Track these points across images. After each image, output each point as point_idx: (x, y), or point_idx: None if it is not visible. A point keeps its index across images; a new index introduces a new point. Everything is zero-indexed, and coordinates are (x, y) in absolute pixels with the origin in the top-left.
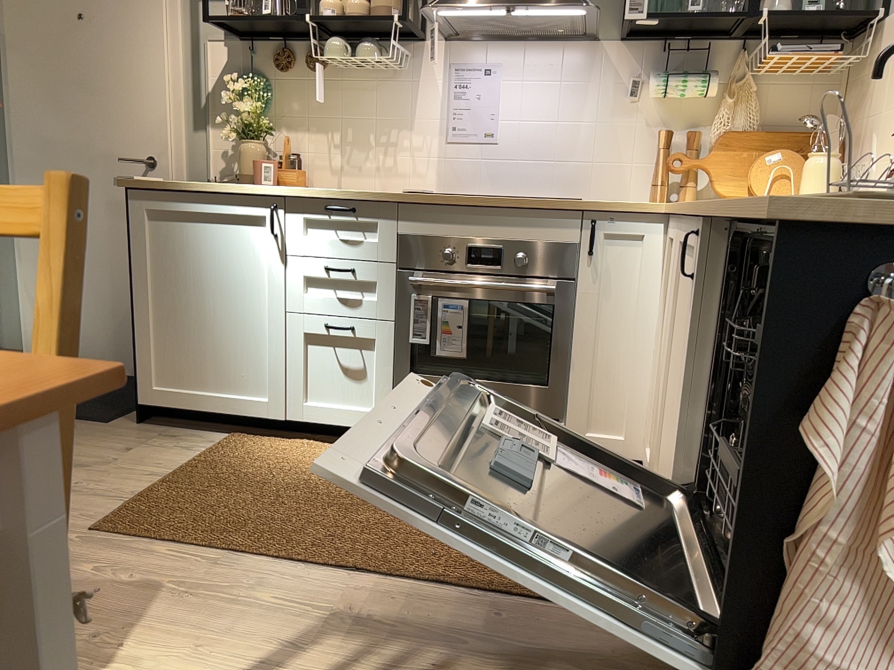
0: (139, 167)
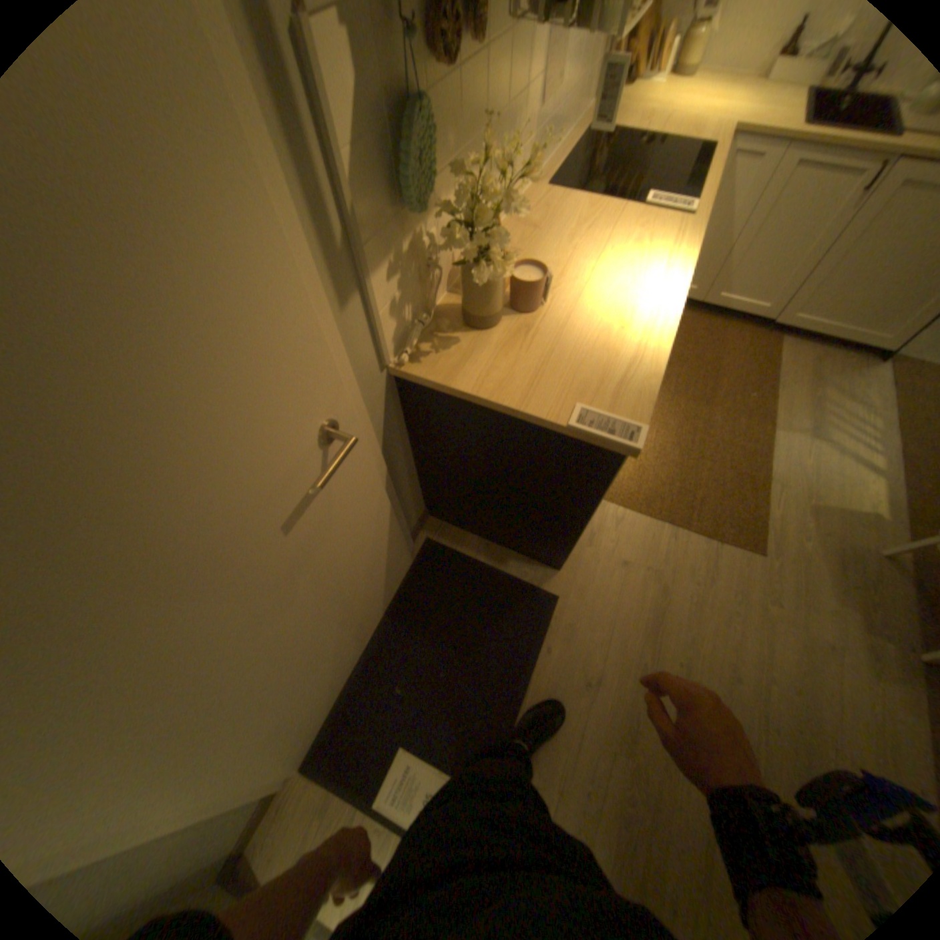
0: (313, 460)
